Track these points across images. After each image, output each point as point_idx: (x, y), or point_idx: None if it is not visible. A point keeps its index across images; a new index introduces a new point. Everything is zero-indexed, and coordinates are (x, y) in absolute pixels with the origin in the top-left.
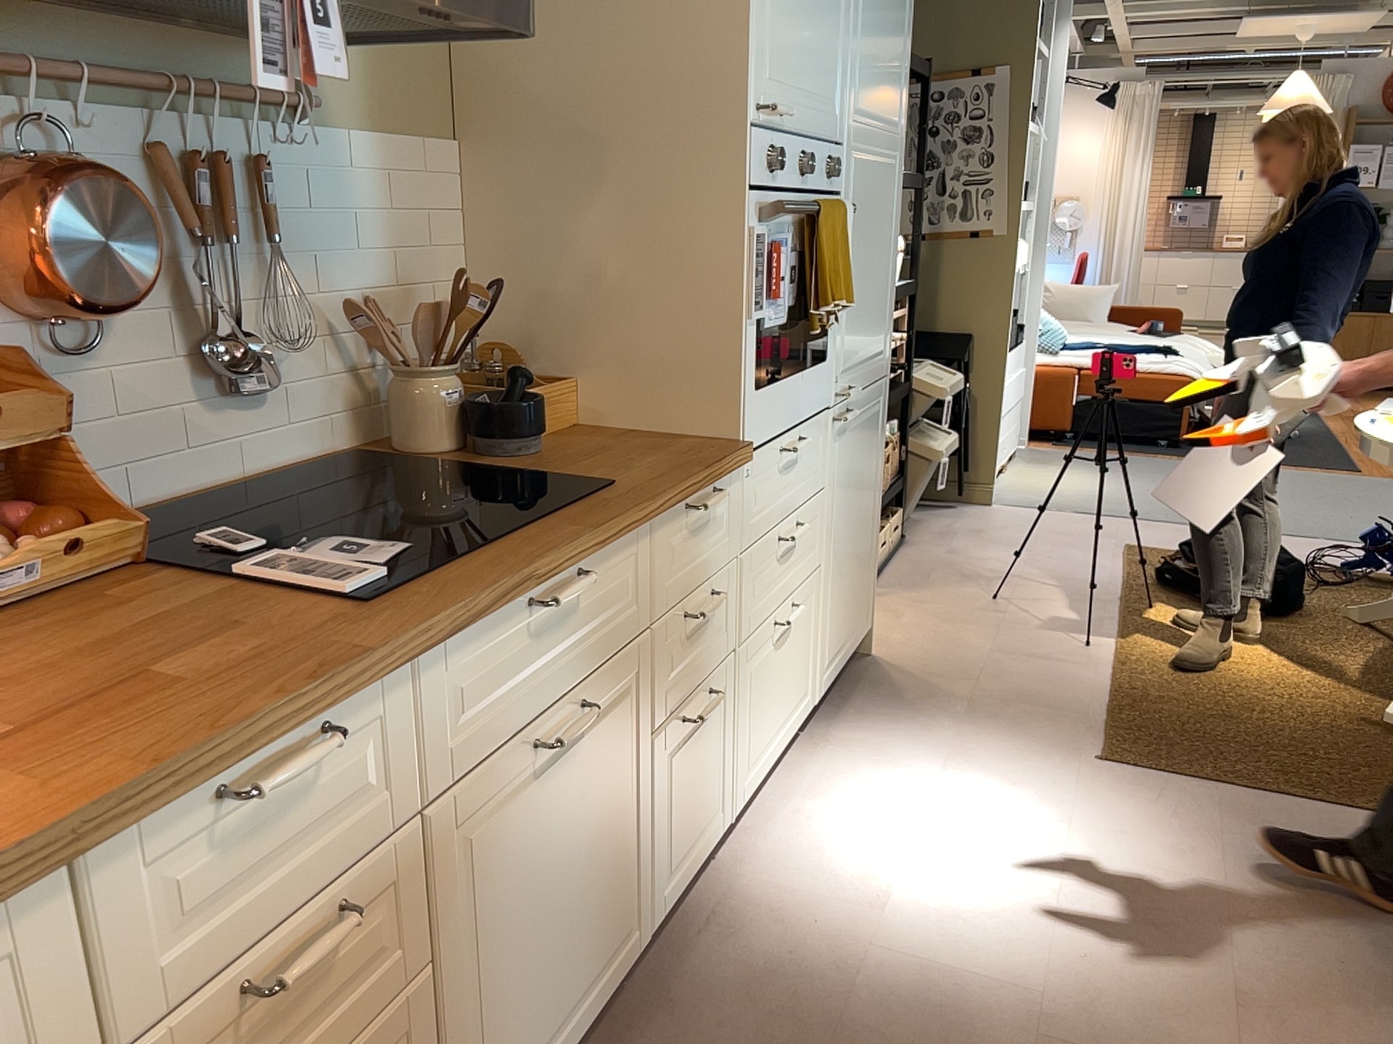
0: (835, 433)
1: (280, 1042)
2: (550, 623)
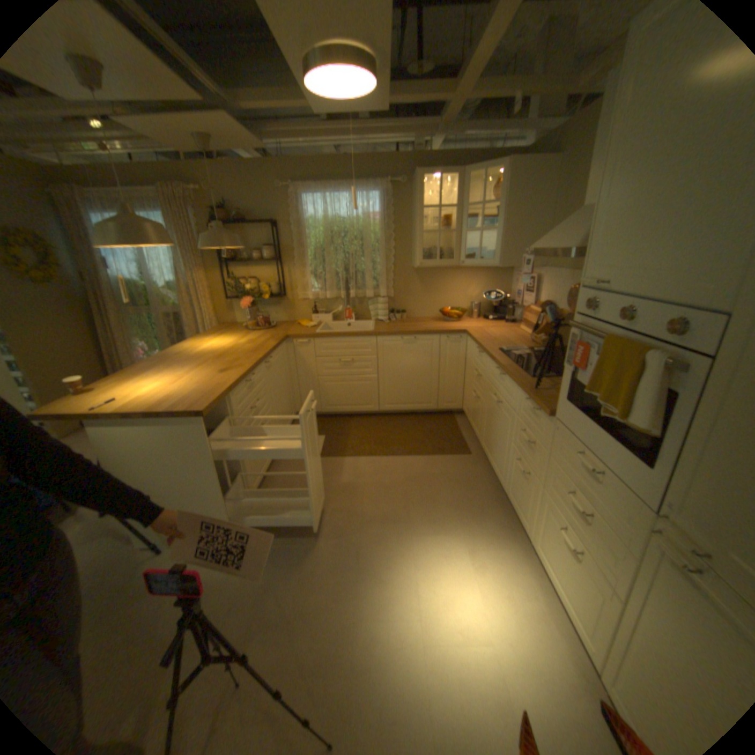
0: (656, 544)
1: (477, 382)
2: (501, 378)
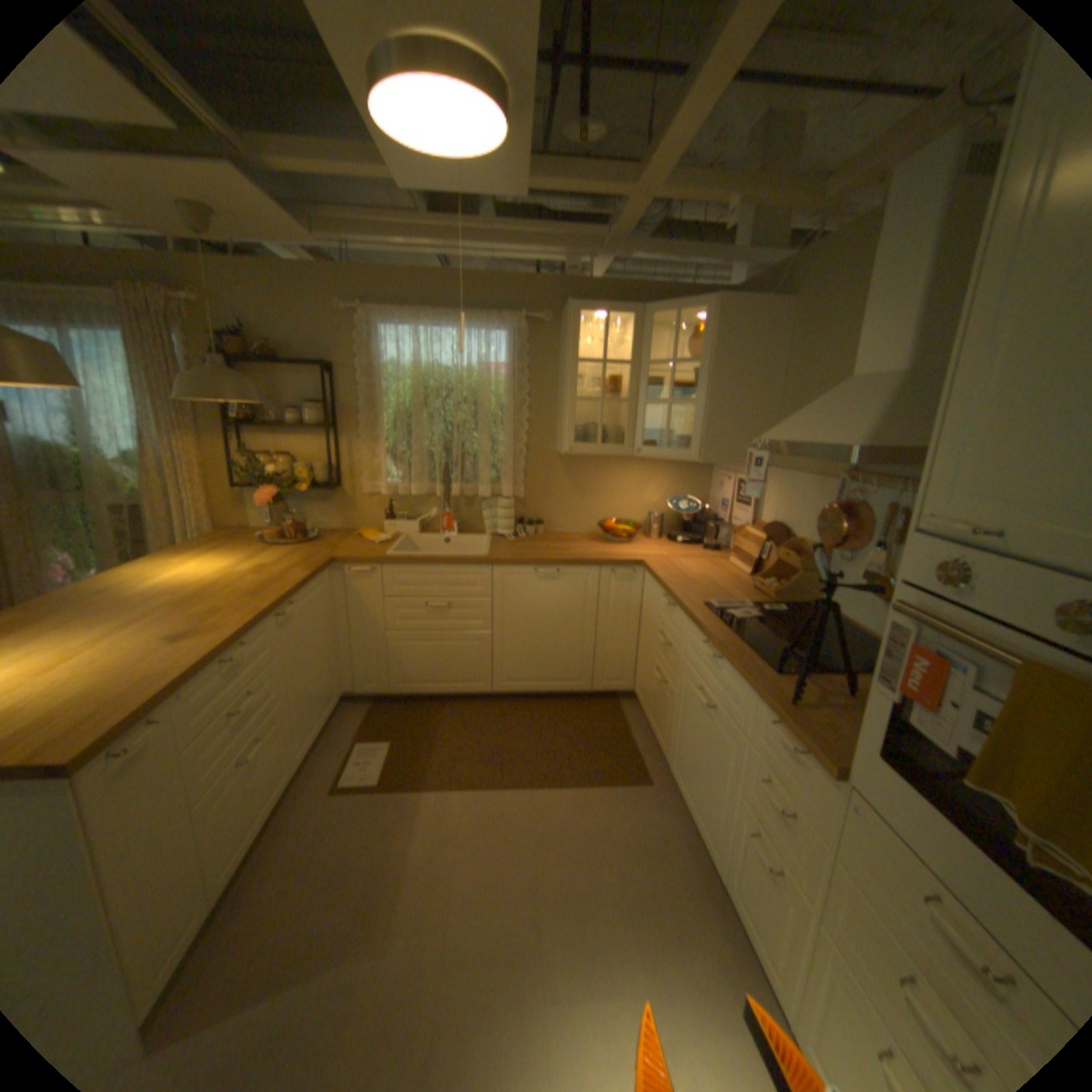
0: None
1: (663, 654)
2: (713, 661)
